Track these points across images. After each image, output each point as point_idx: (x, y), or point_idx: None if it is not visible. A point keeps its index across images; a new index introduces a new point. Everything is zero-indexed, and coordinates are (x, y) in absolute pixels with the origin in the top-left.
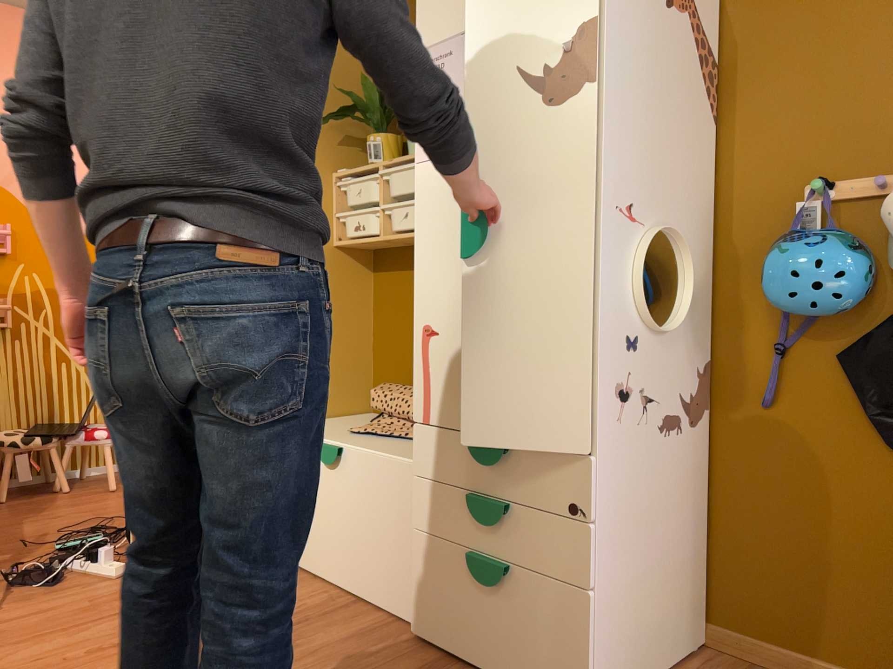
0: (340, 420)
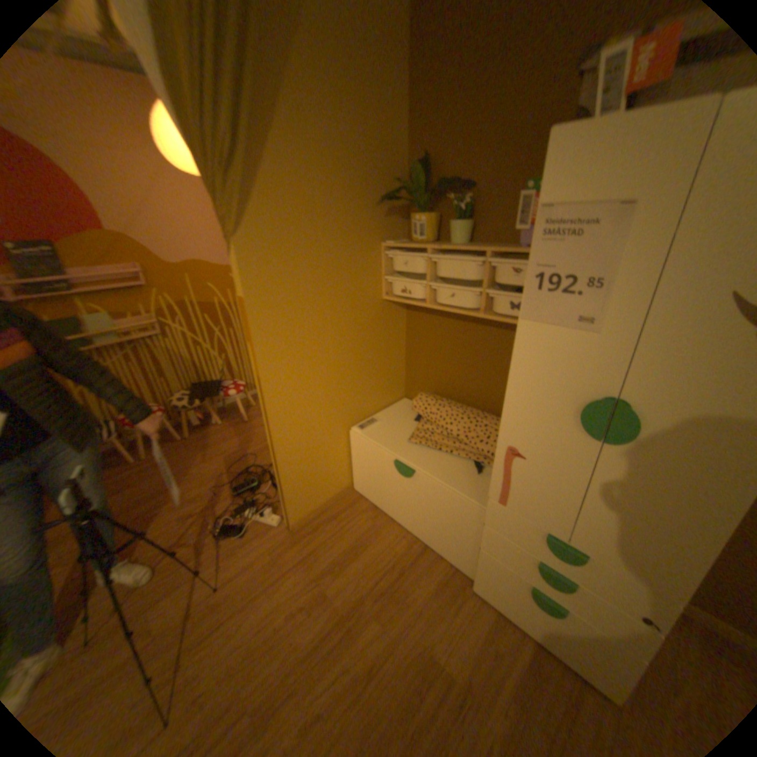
0: (391, 414)
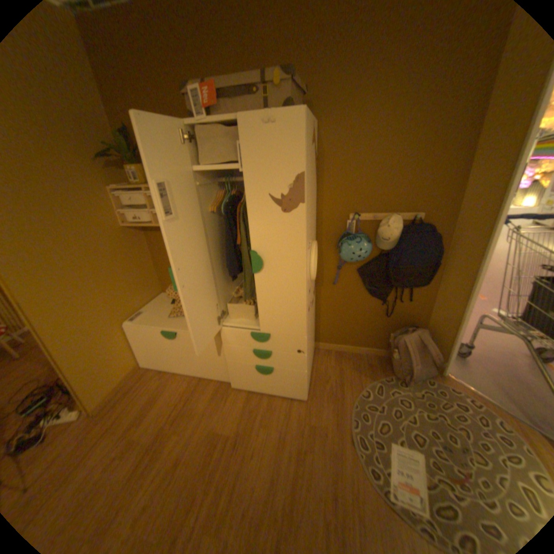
0: (154, 306)
